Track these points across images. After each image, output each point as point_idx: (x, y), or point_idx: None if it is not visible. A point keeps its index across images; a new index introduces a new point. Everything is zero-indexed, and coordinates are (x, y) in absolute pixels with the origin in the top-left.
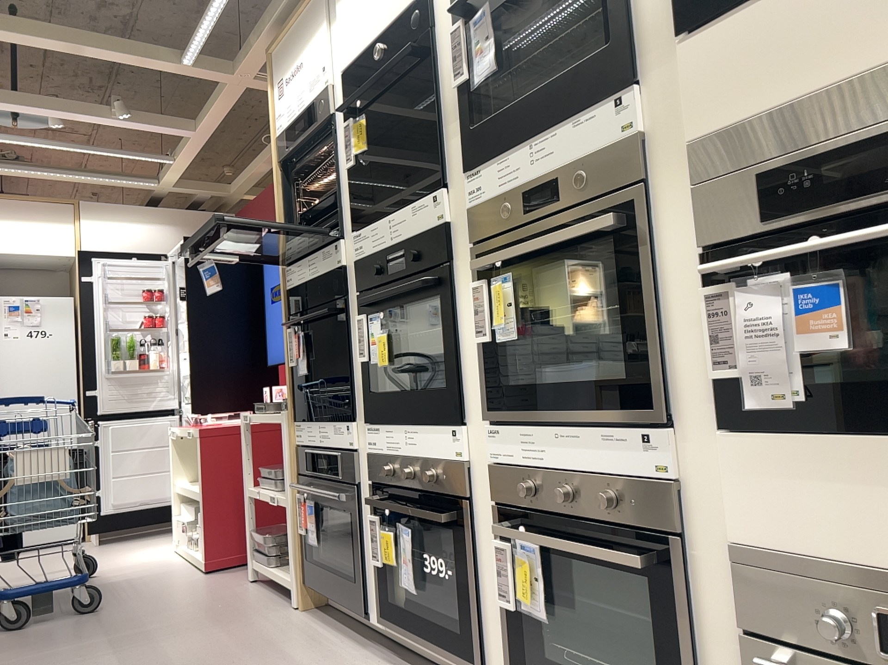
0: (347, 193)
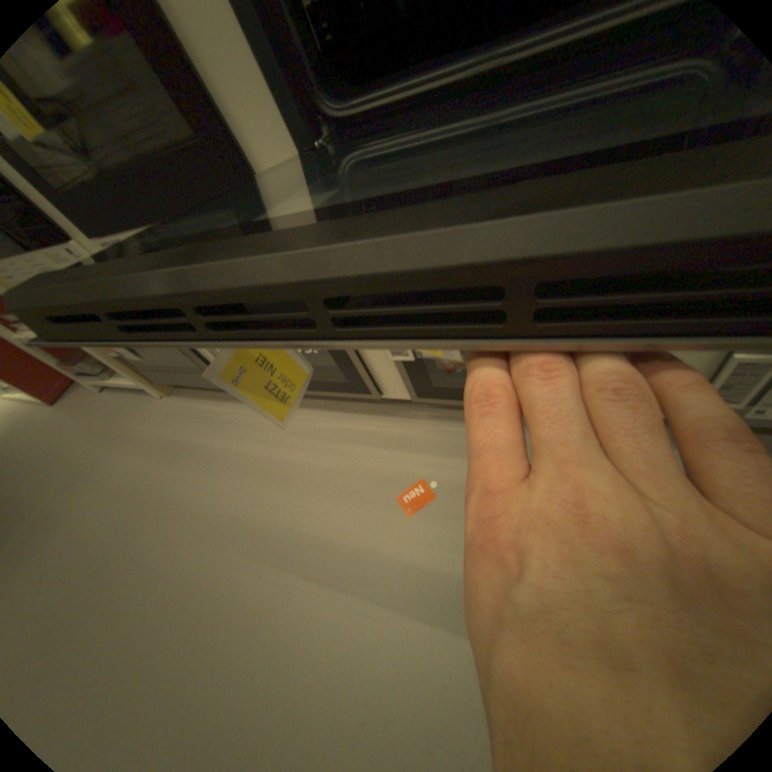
0: None
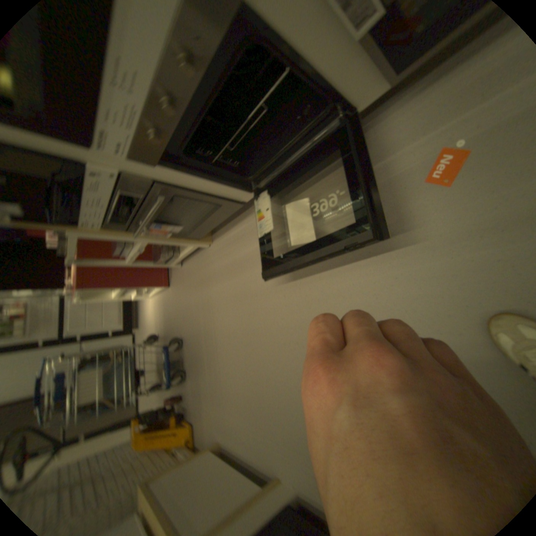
0: None
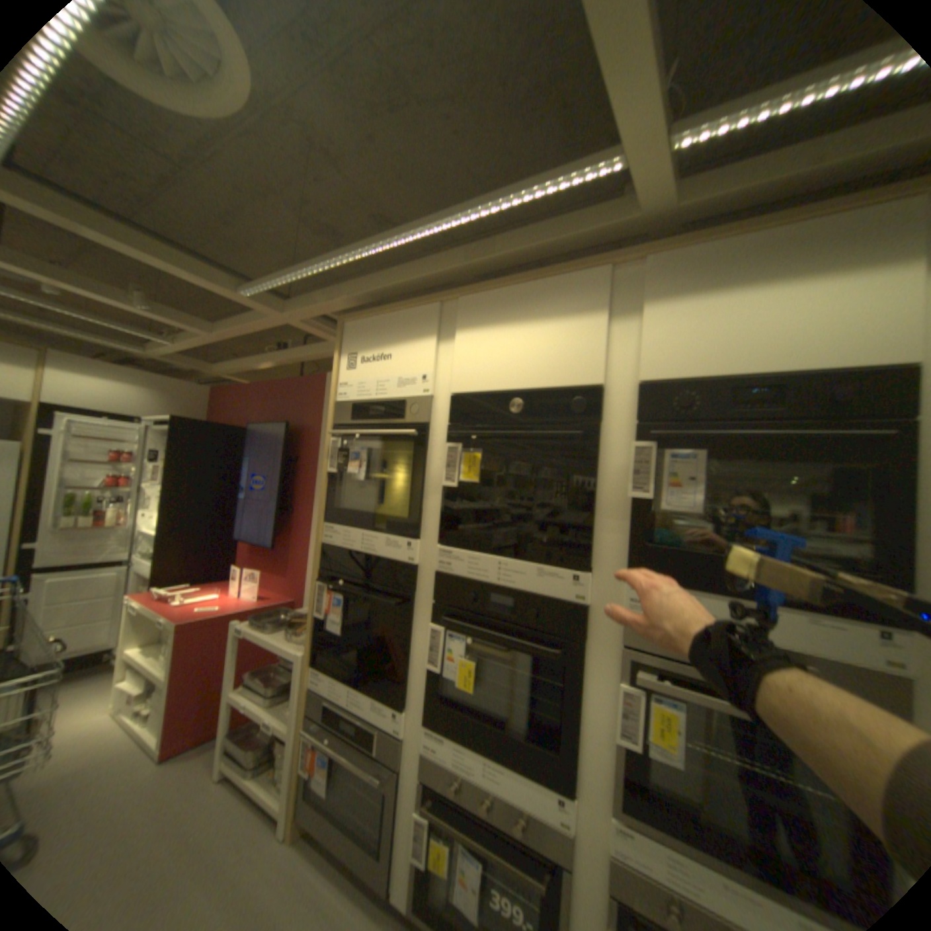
0: (434, 503)
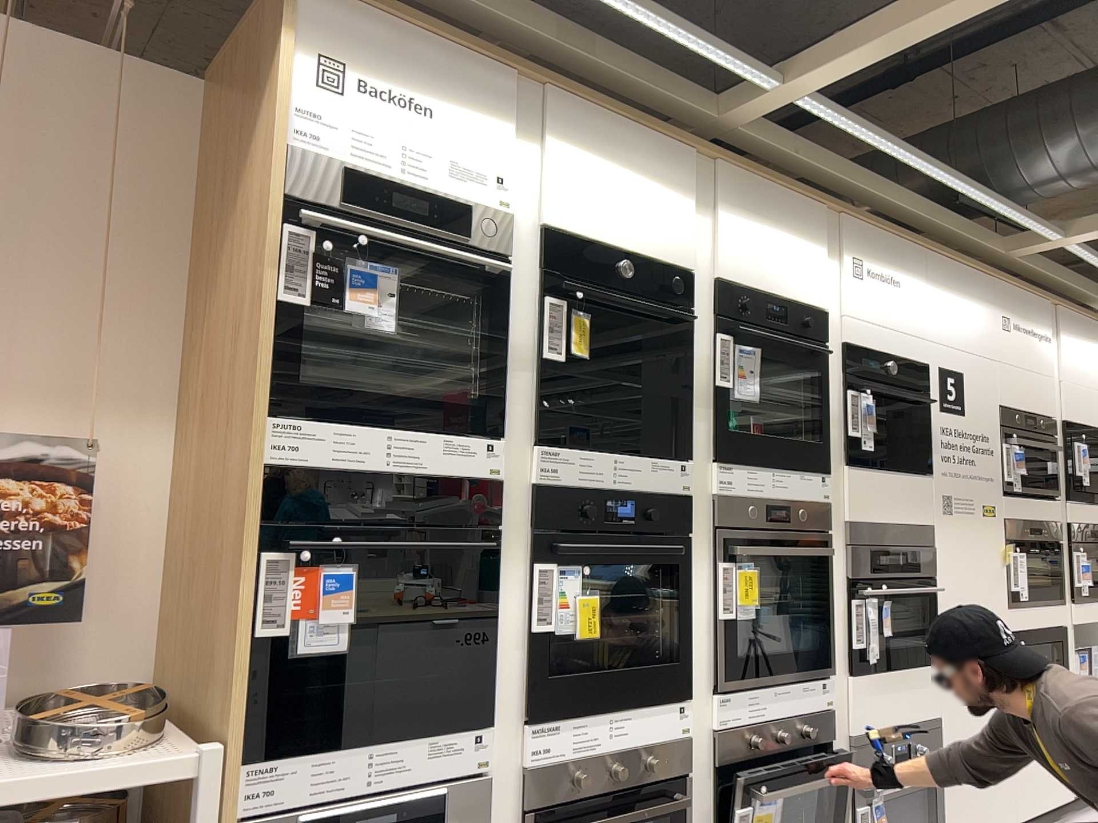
0: (522, 383)
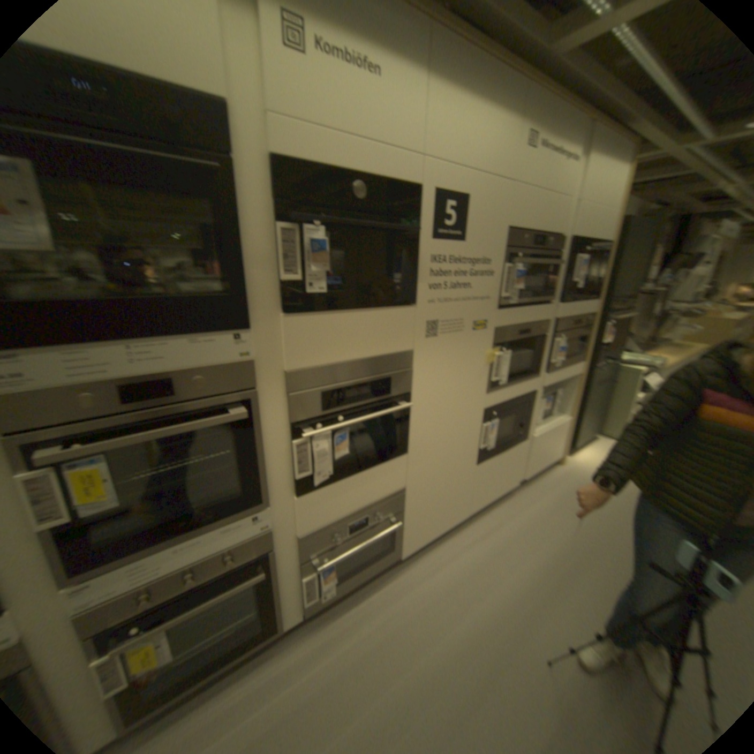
0: None
